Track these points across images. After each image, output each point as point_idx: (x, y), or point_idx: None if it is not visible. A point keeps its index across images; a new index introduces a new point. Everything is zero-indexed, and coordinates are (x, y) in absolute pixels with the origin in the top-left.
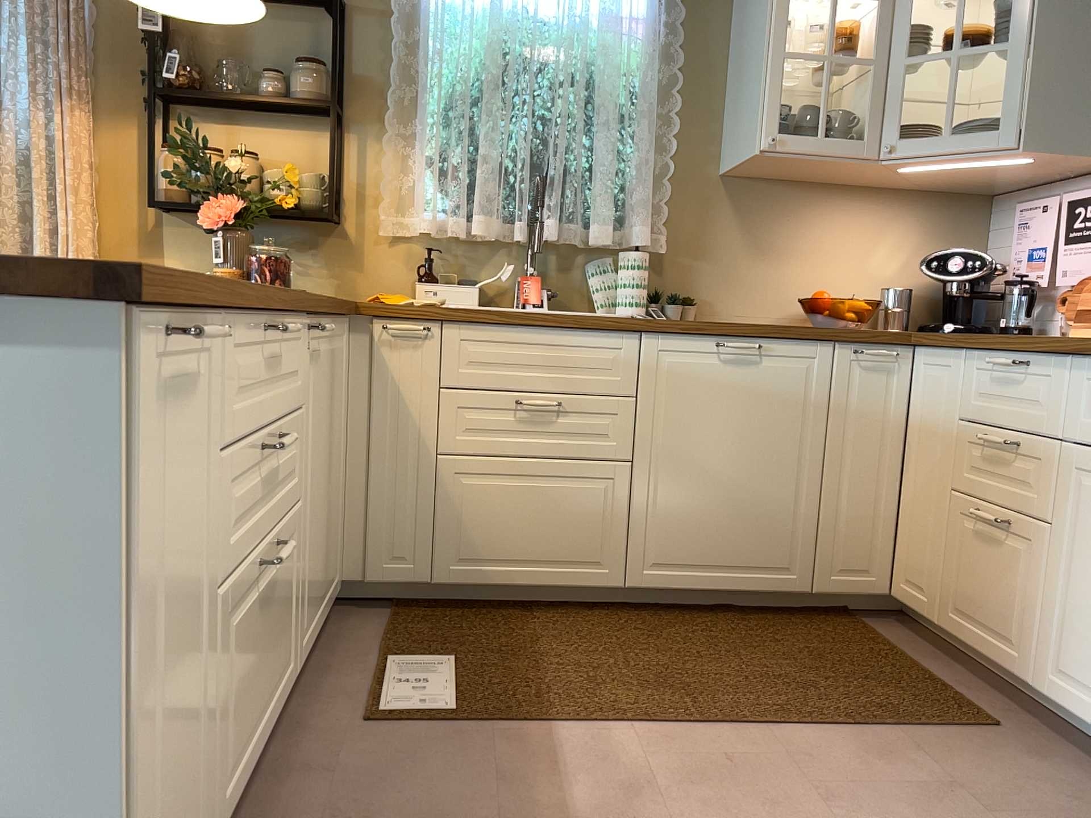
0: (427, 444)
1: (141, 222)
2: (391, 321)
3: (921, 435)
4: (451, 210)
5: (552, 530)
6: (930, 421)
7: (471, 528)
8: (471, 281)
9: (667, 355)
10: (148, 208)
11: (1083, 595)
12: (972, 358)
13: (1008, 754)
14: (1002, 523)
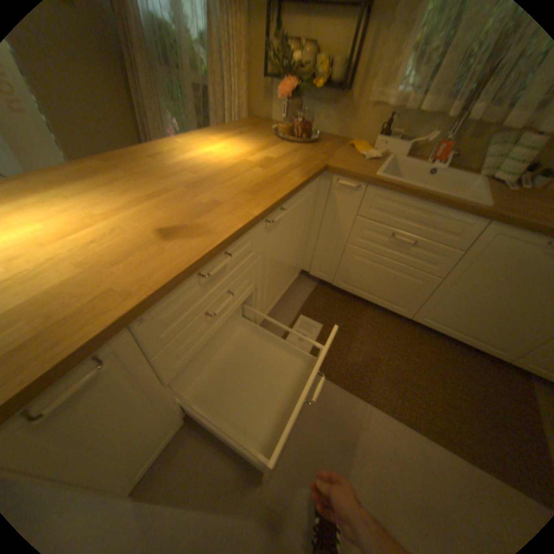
0: (344, 237)
1: (263, 79)
2: (343, 177)
3: None
4: (415, 87)
5: (388, 288)
6: None
7: (353, 273)
8: (409, 137)
9: (503, 238)
10: (266, 71)
11: None
12: None
13: None
14: None
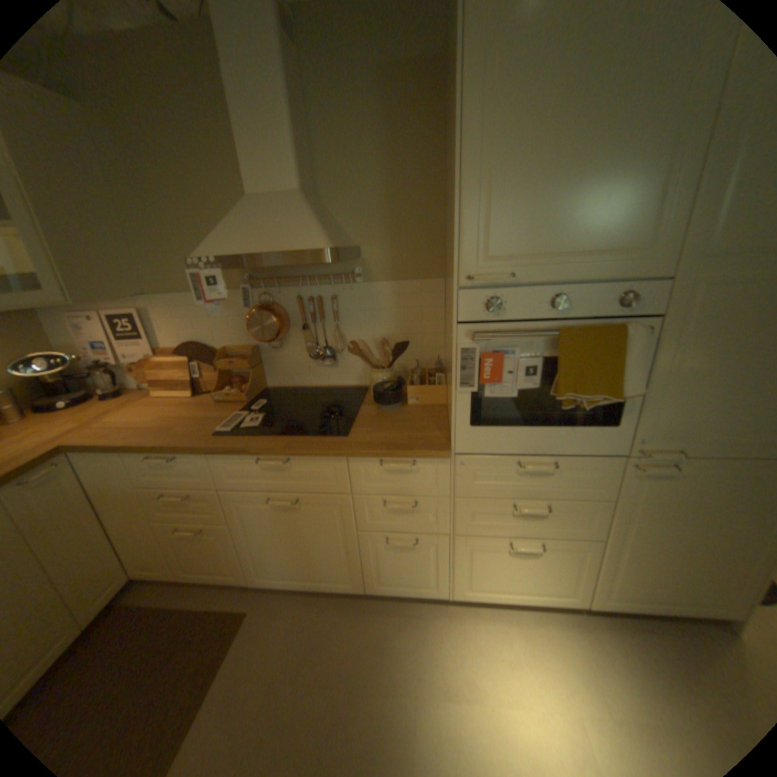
0: None
1: None
2: None
3: (103, 501)
4: None
5: None
6: (107, 492)
7: None
8: None
9: None
10: None
11: (257, 548)
12: (124, 457)
13: (261, 629)
14: (198, 535)
